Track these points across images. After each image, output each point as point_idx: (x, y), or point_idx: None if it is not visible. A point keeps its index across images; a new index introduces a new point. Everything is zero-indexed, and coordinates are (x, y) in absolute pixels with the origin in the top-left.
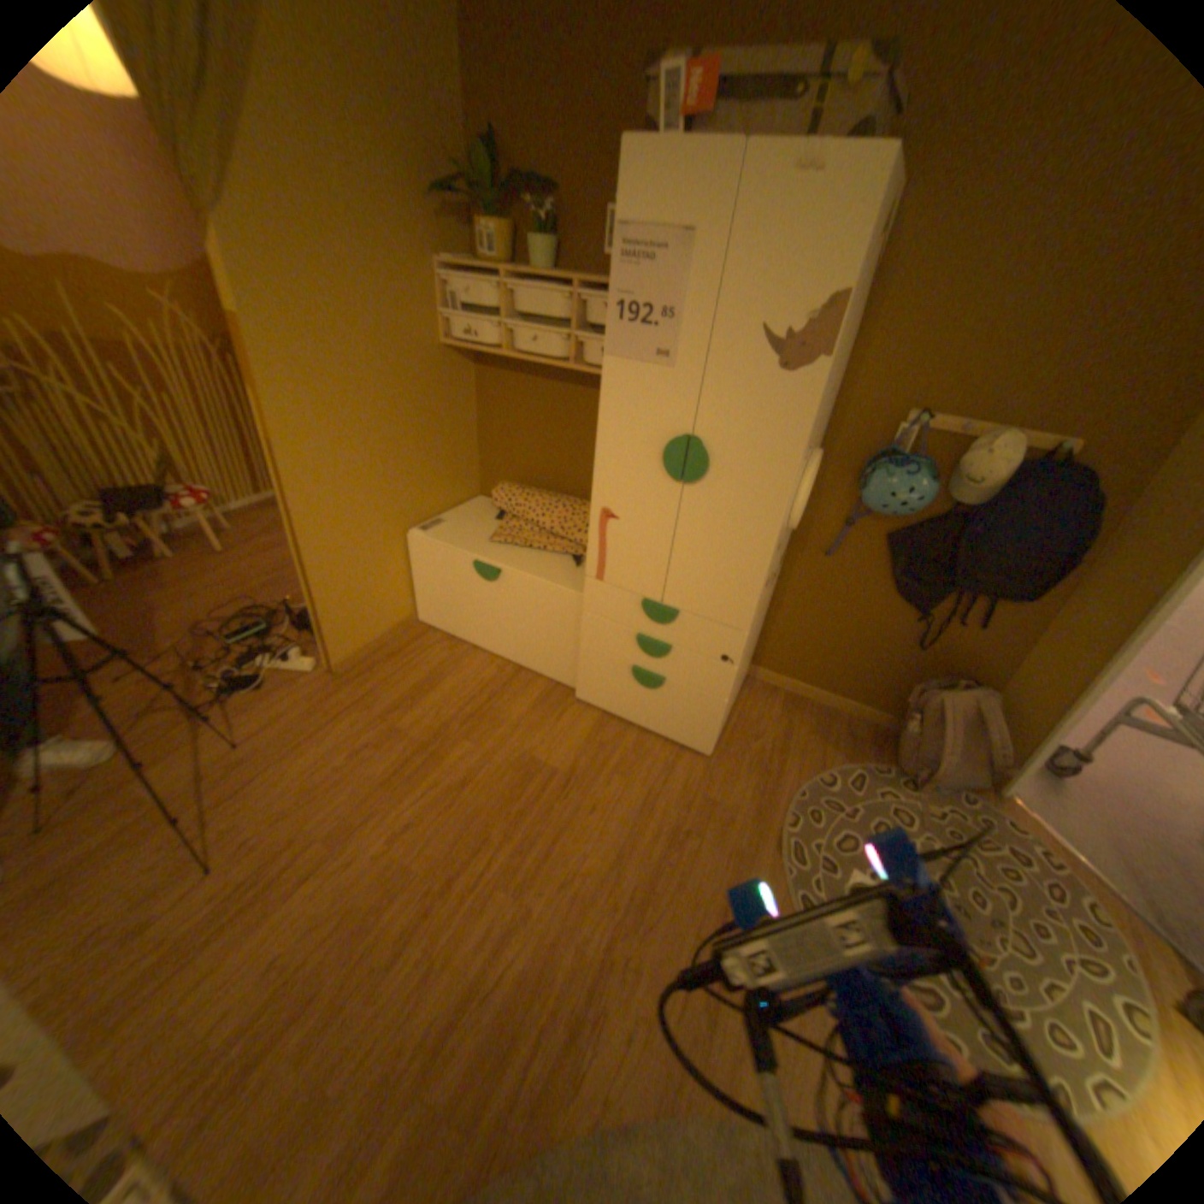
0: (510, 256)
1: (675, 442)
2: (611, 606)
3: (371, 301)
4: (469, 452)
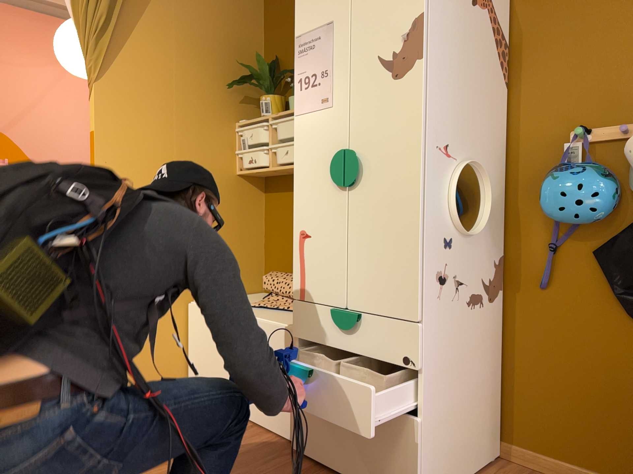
0: (281, 114)
1: (336, 154)
2: (312, 325)
3: (185, 137)
4: (253, 253)
